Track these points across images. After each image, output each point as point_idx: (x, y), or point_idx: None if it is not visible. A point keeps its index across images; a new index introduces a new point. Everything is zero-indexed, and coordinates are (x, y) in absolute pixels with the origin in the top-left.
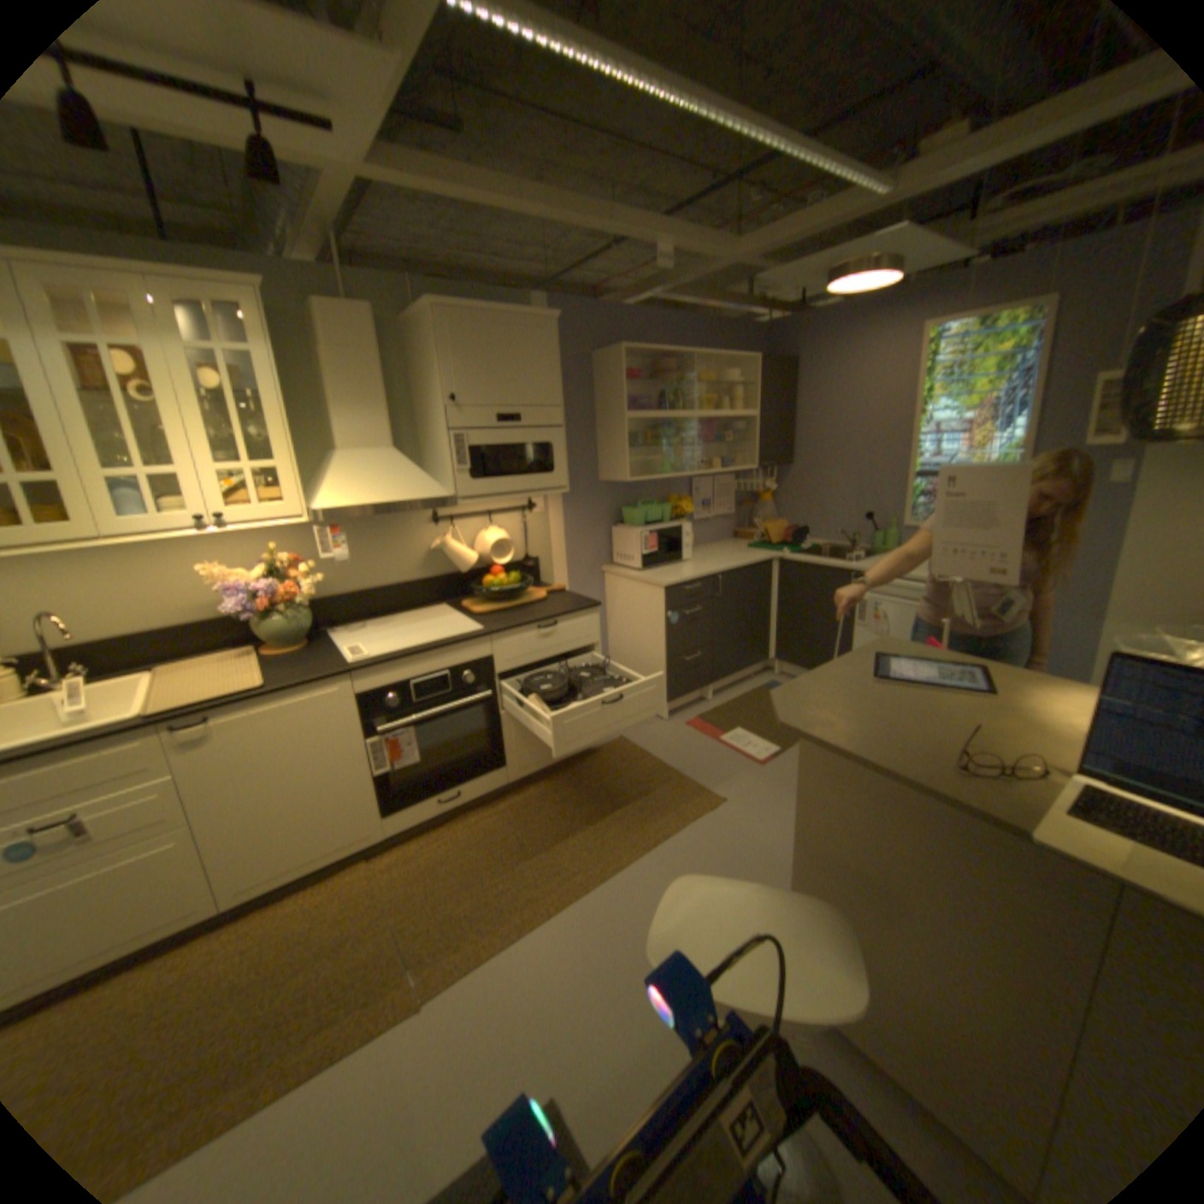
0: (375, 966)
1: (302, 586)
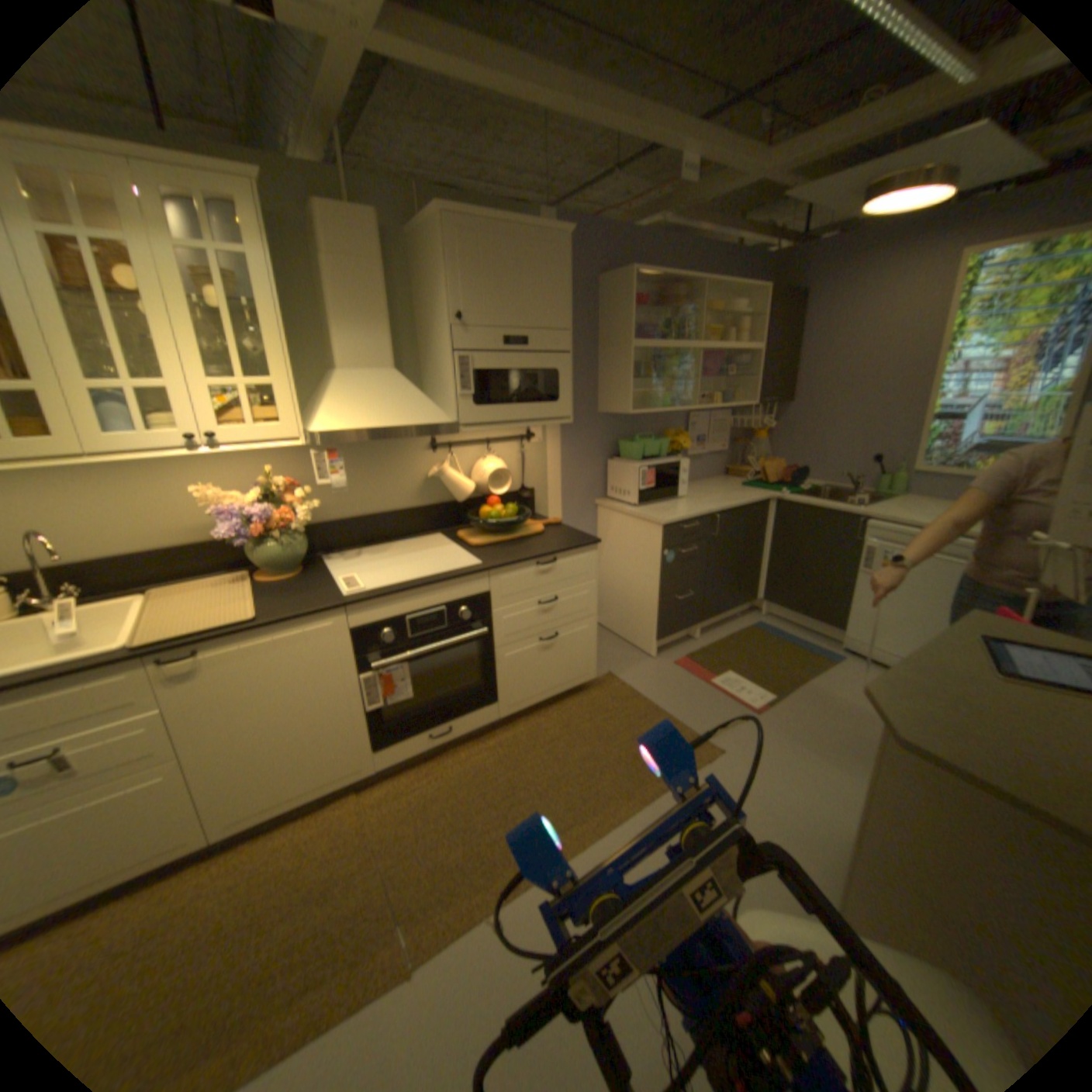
0: (364, 919)
1: (297, 513)
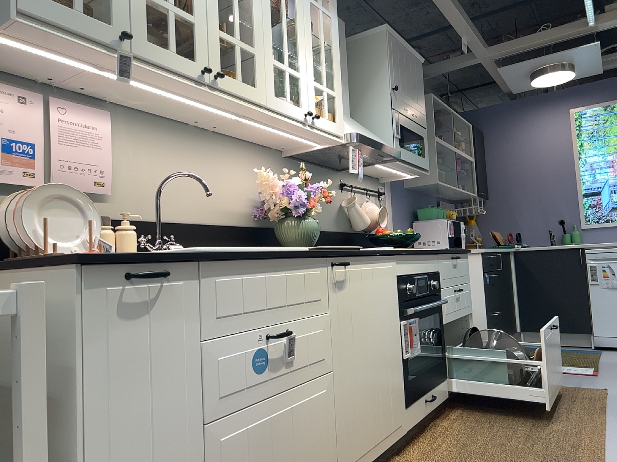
0: None
1: (322, 197)
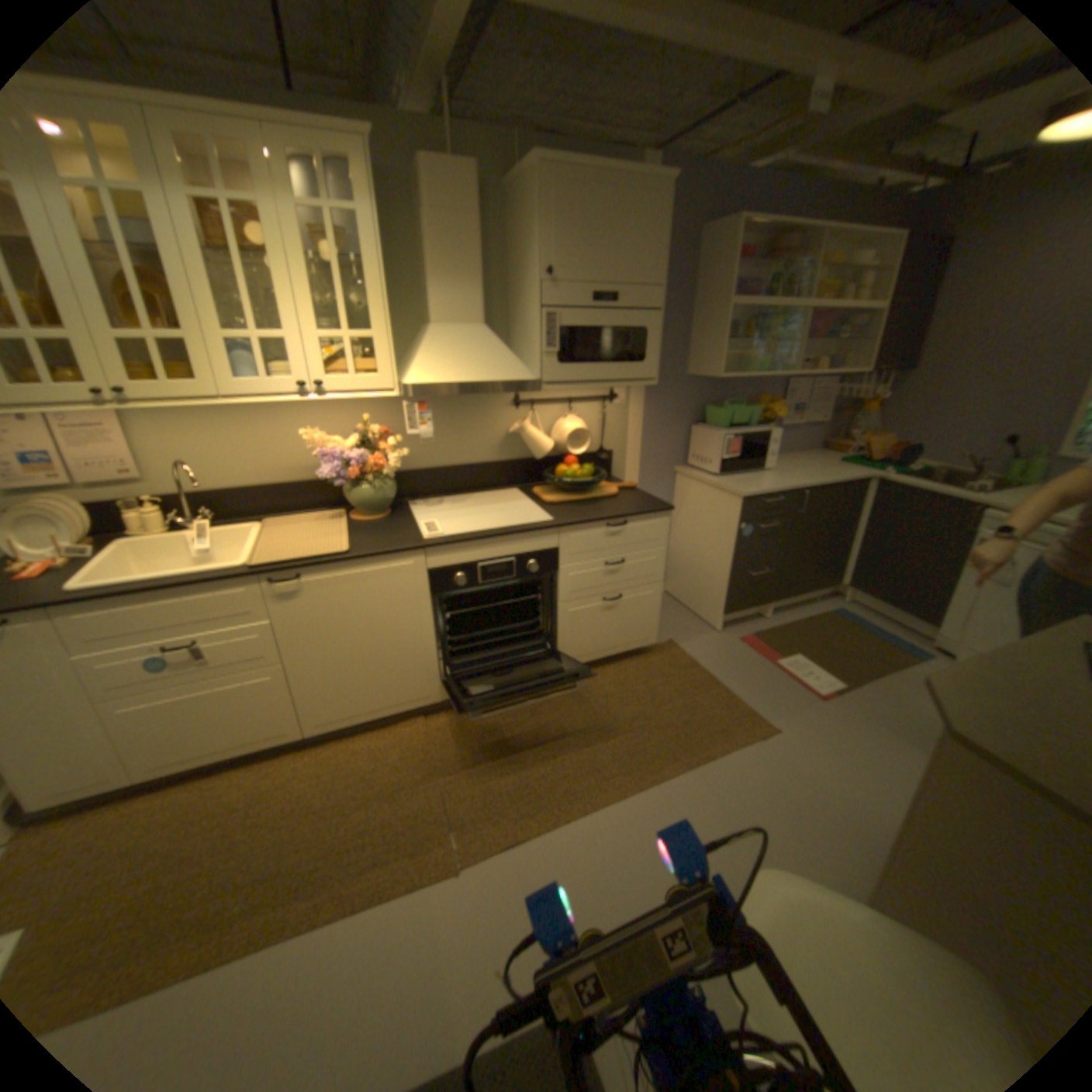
0: (425, 819)
1: (390, 459)
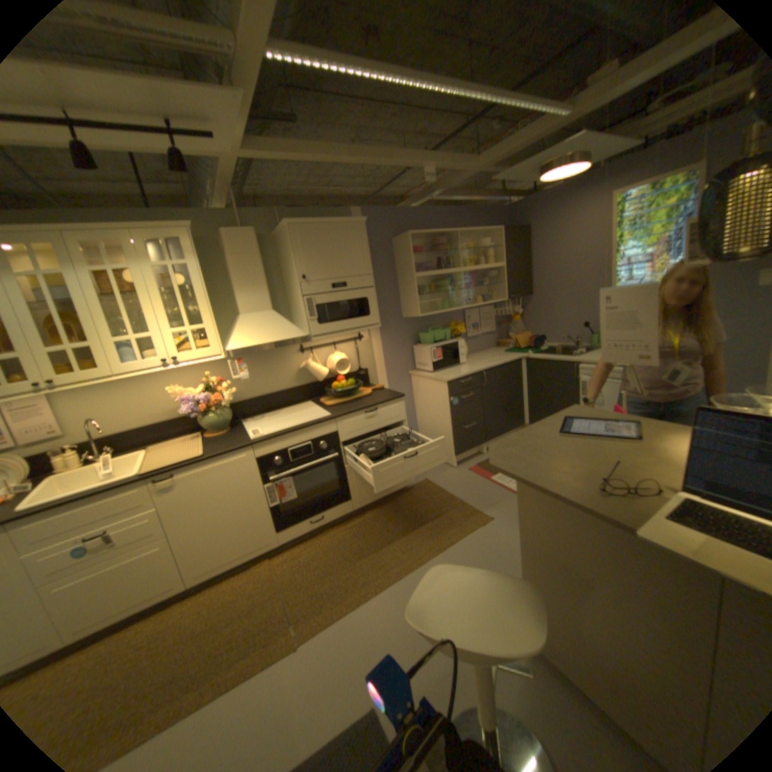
0: (271, 623)
1: (224, 396)
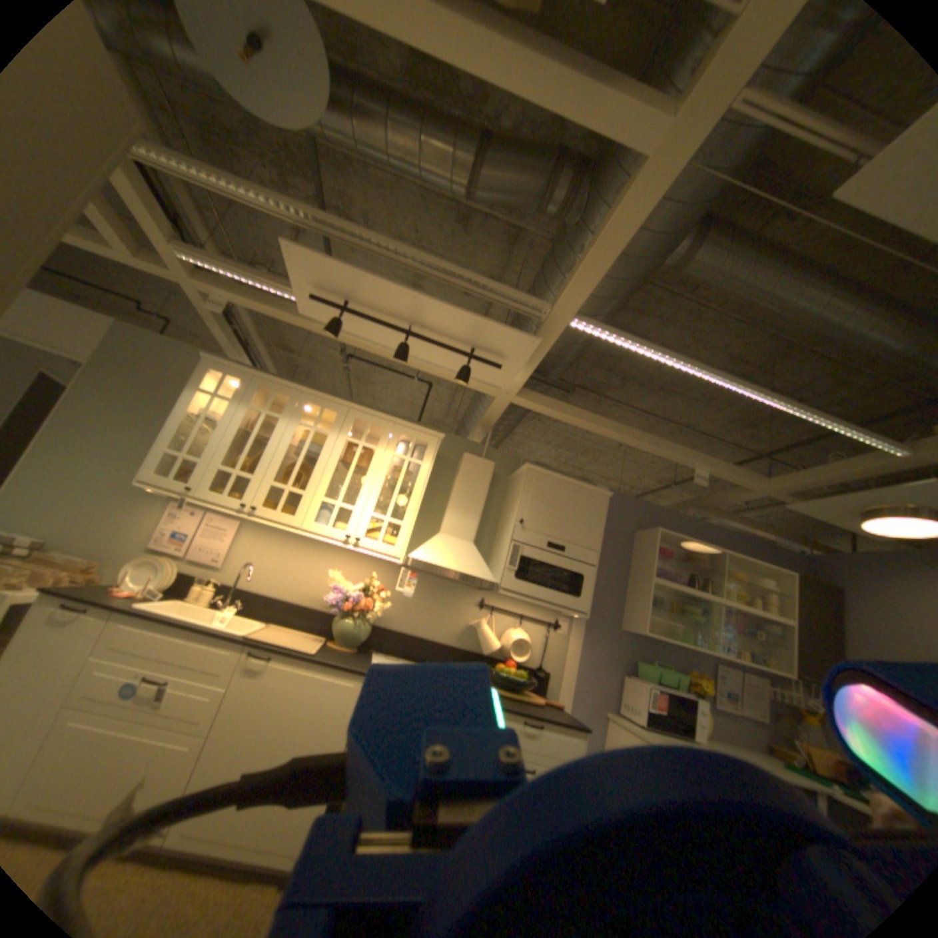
0: None
1: (374, 606)
